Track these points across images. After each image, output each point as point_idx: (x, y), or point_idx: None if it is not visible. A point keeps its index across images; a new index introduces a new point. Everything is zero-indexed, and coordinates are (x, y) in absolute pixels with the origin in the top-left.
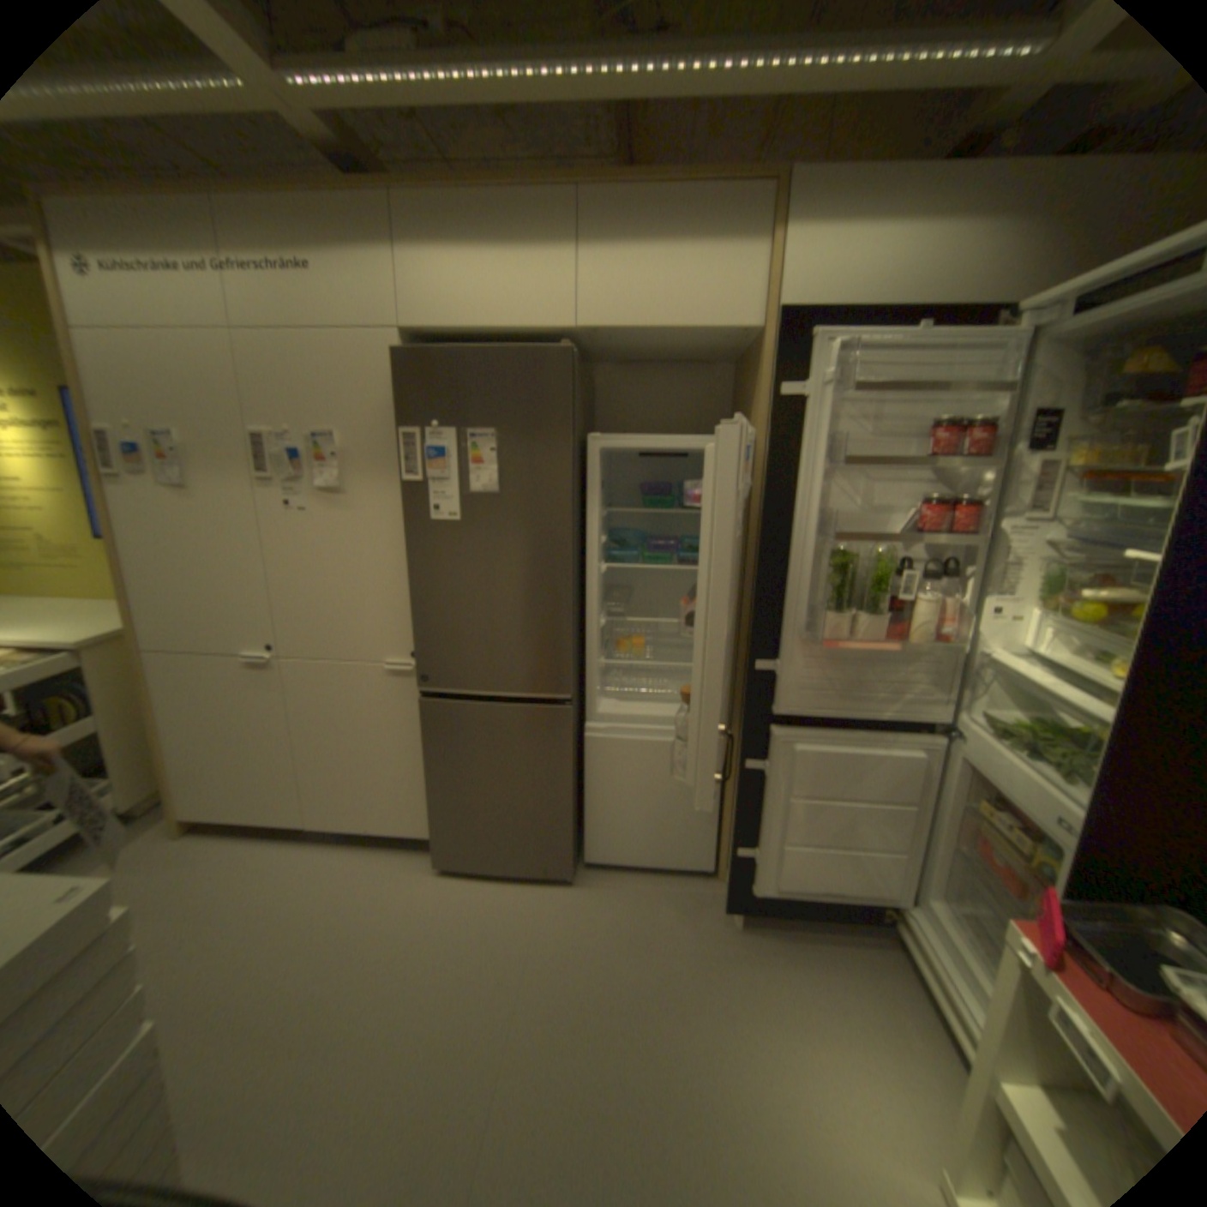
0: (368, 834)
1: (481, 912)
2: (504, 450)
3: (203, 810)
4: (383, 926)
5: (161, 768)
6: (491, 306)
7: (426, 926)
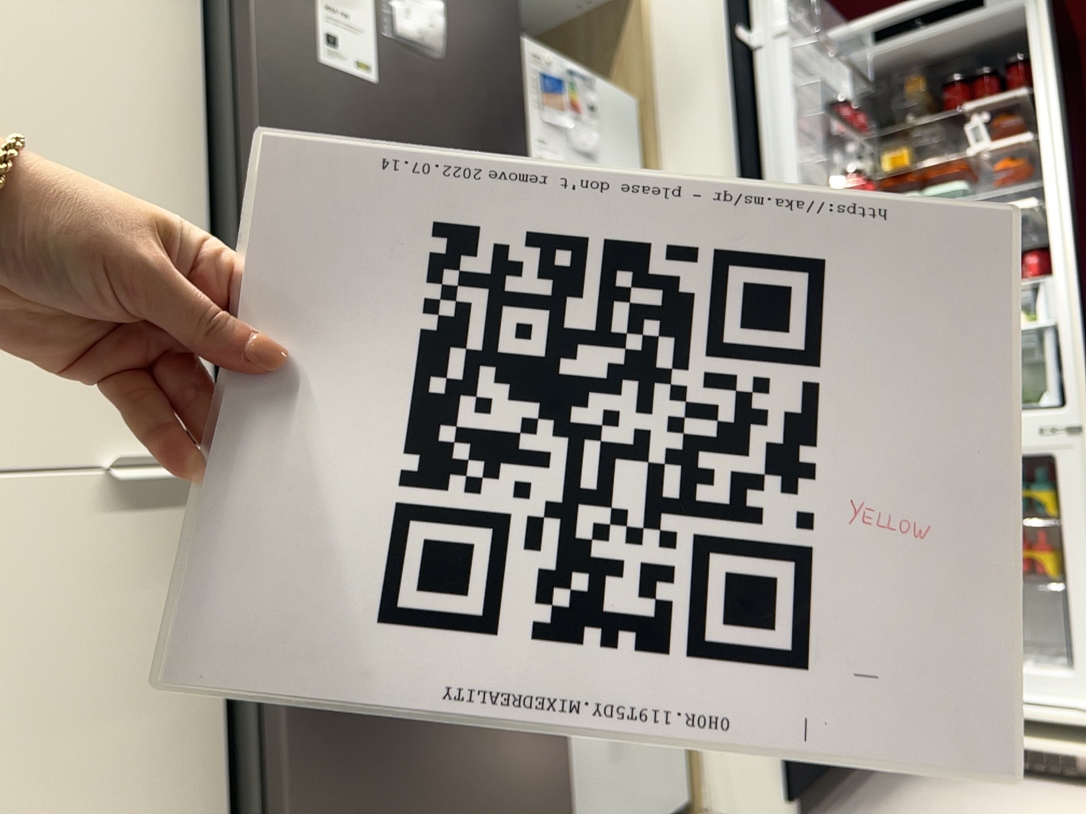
0: None
1: None
2: None
3: None
4: None
5: None
6: None
7: None
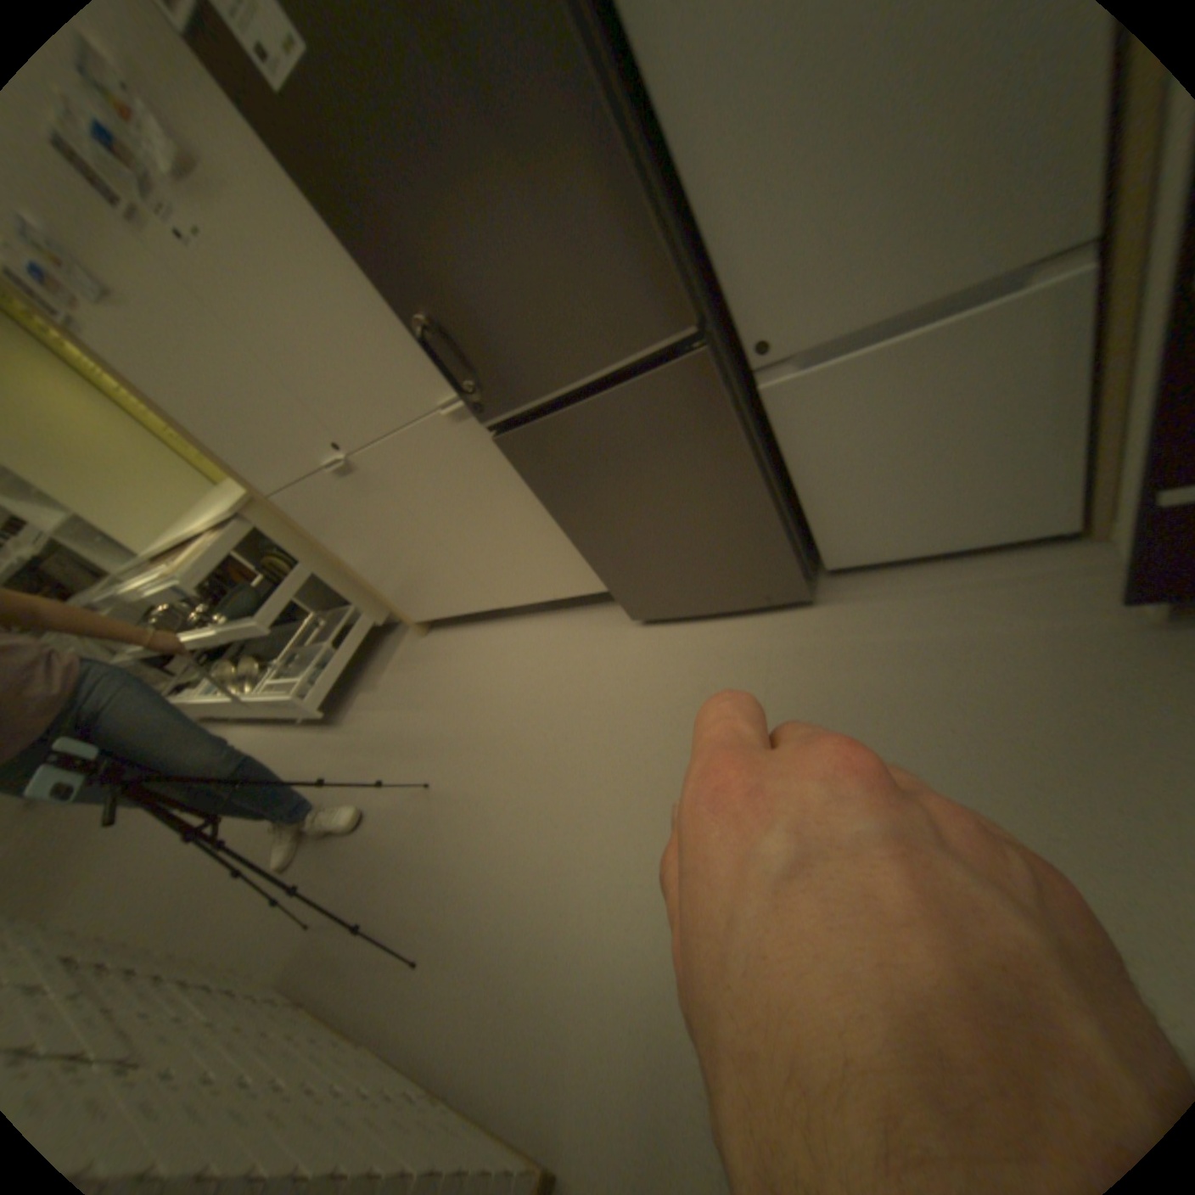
0: (560, 597)
1: (700, 657)
2: None
3: (425, 611)
4: (598, 689)
5: (372, 589)
6: None
7: (641, 683)
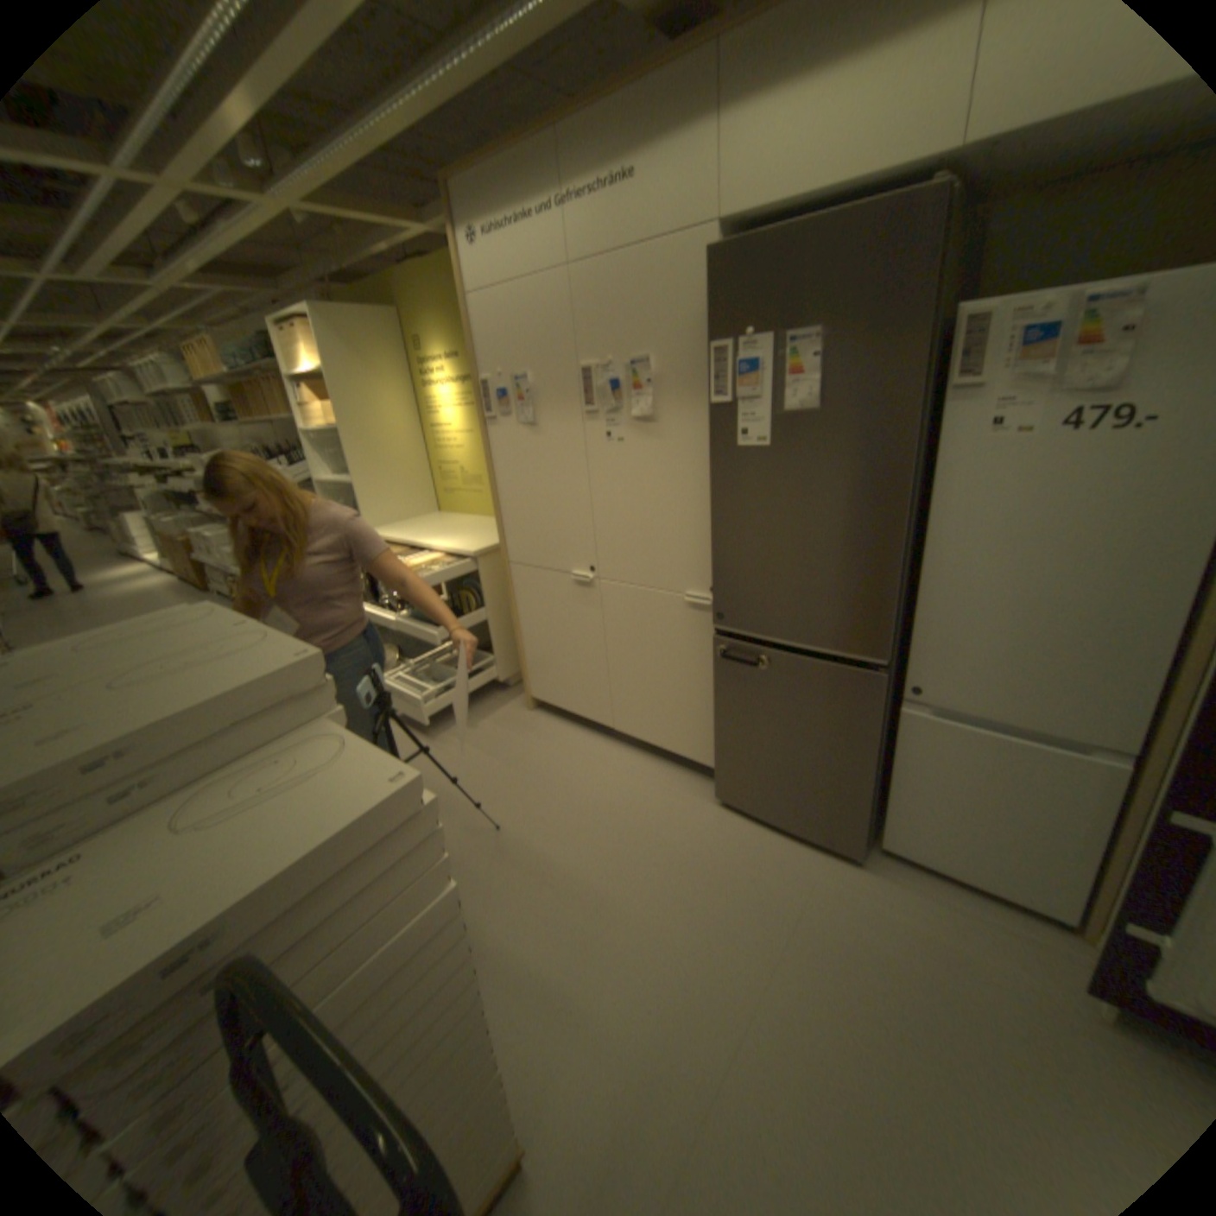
0: (665, 749)
1: (759, 859)
2: (832, 352)
3: (549, 694)
4: (668, 836)
5: (524, 656)
6: (834, 155)
7: (705, 851)
